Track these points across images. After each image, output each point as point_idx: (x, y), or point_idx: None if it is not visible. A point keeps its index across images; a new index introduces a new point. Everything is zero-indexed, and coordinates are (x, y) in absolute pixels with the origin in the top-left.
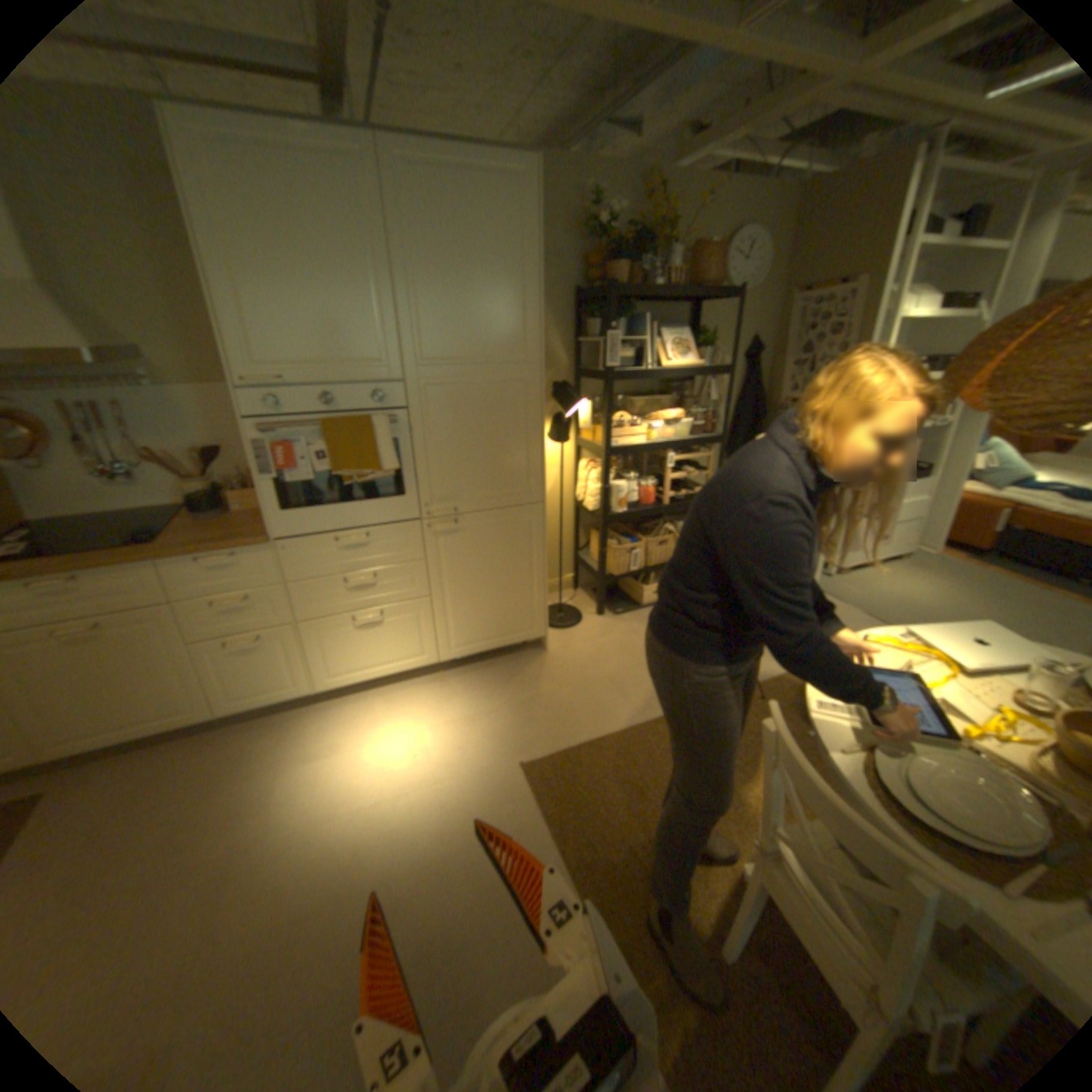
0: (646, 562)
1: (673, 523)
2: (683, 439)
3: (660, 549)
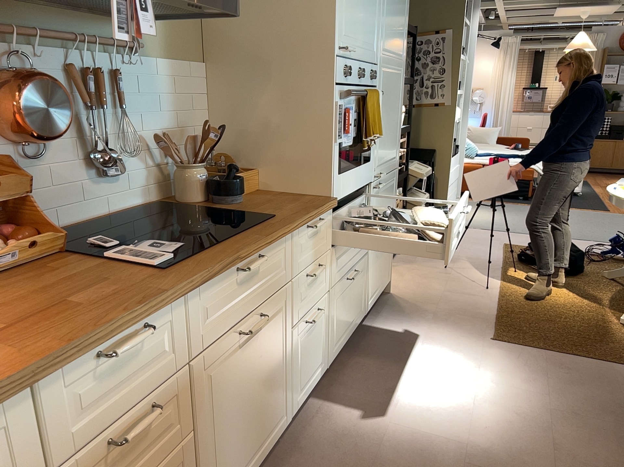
0: None
1: None
2: None
3: None
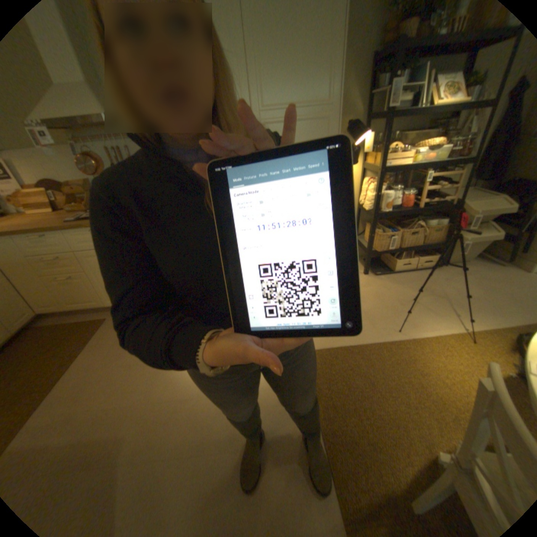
0: (401, 245)
1: (425, 220)
2: (442, 160)
3: (412, 237)
